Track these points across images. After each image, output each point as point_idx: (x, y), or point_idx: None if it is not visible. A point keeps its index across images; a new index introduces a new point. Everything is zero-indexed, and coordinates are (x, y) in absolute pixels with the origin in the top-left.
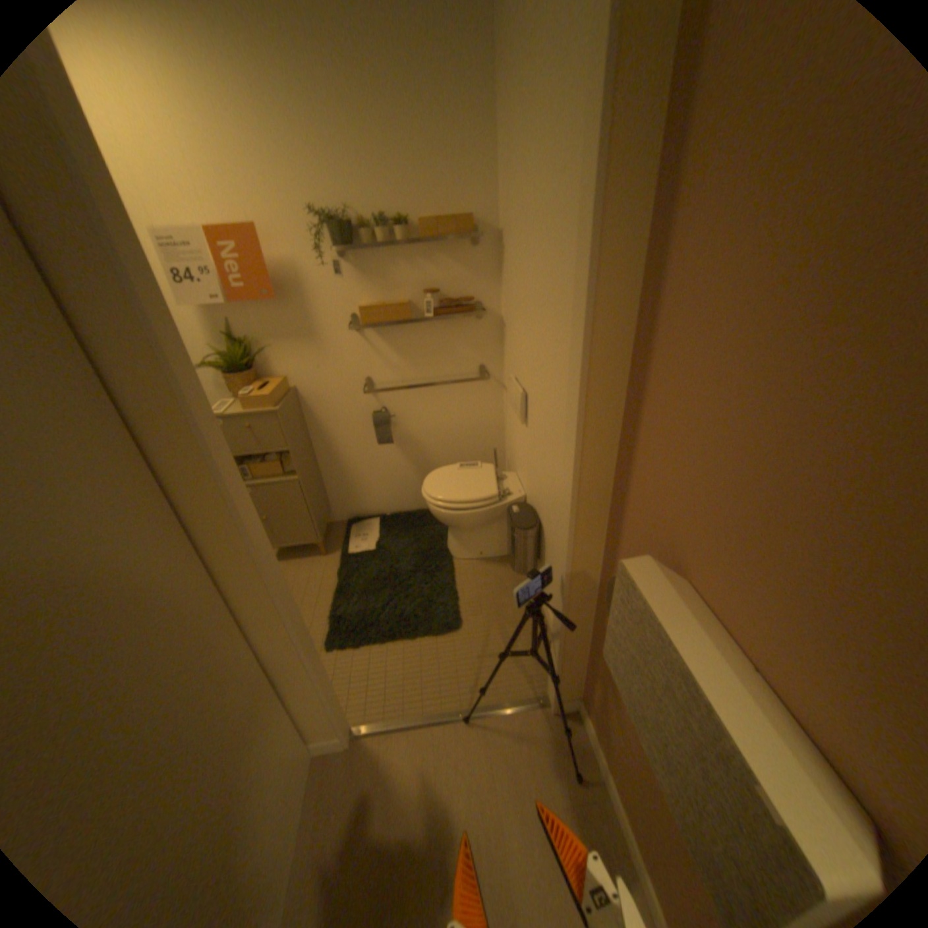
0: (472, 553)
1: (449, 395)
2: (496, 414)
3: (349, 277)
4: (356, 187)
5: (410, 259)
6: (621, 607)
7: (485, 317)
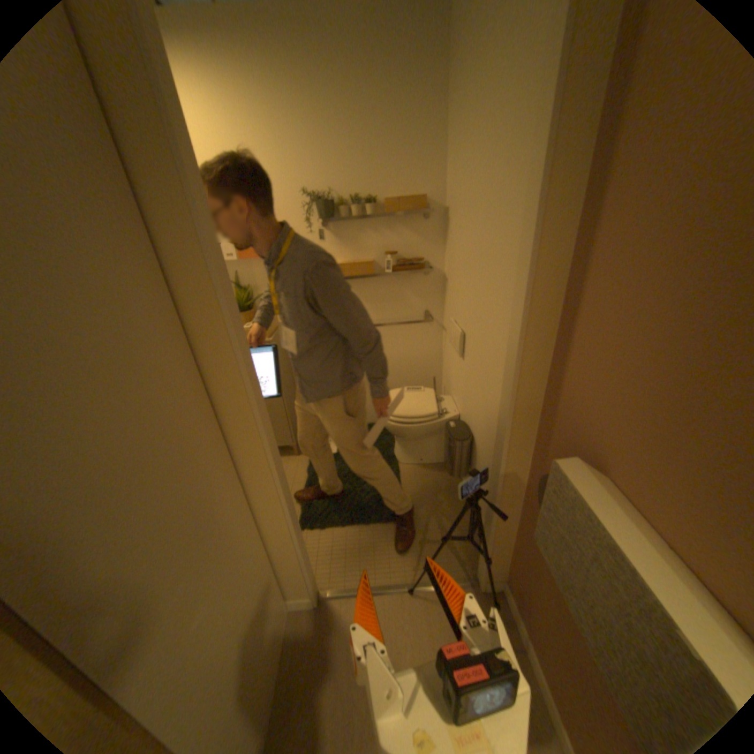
0: (414, 459)
1: (399, 332)
2: (436, 348)
3: (329, 241)
4: (339, 174)
5: (376, 228)
6: (551, 499)
7: (432, 273)
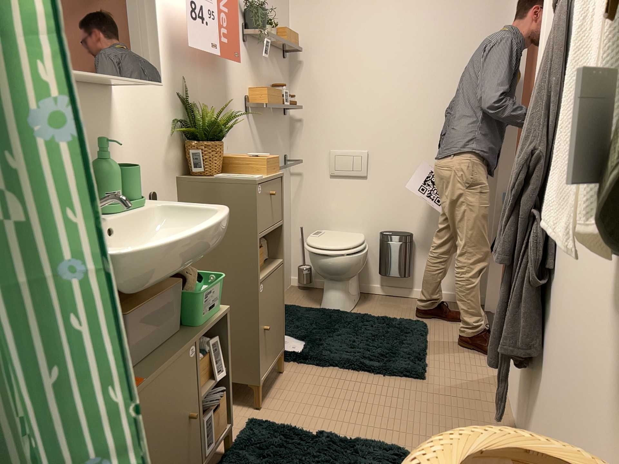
0: (353, 302)
1: None
2: (289, 199)
3: (247, 63)
4: None
5: (267, 60)
6: None
7: (287, 116)
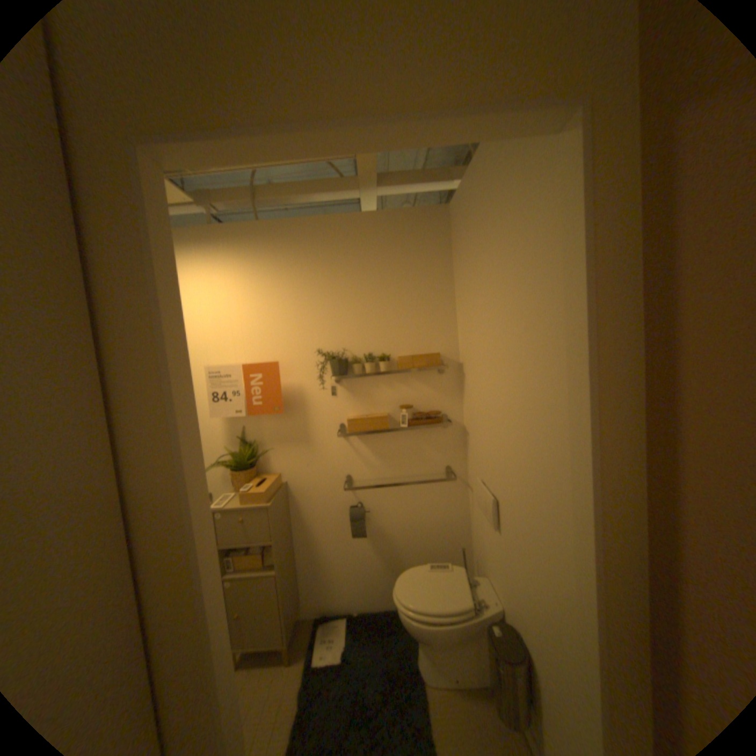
0: (446, 680)
1: (418, 491)
2: (462, 510)
3: (342, 395)
4: (354, 336)
5: (390, 382)
6: None
7: (450, 426)
